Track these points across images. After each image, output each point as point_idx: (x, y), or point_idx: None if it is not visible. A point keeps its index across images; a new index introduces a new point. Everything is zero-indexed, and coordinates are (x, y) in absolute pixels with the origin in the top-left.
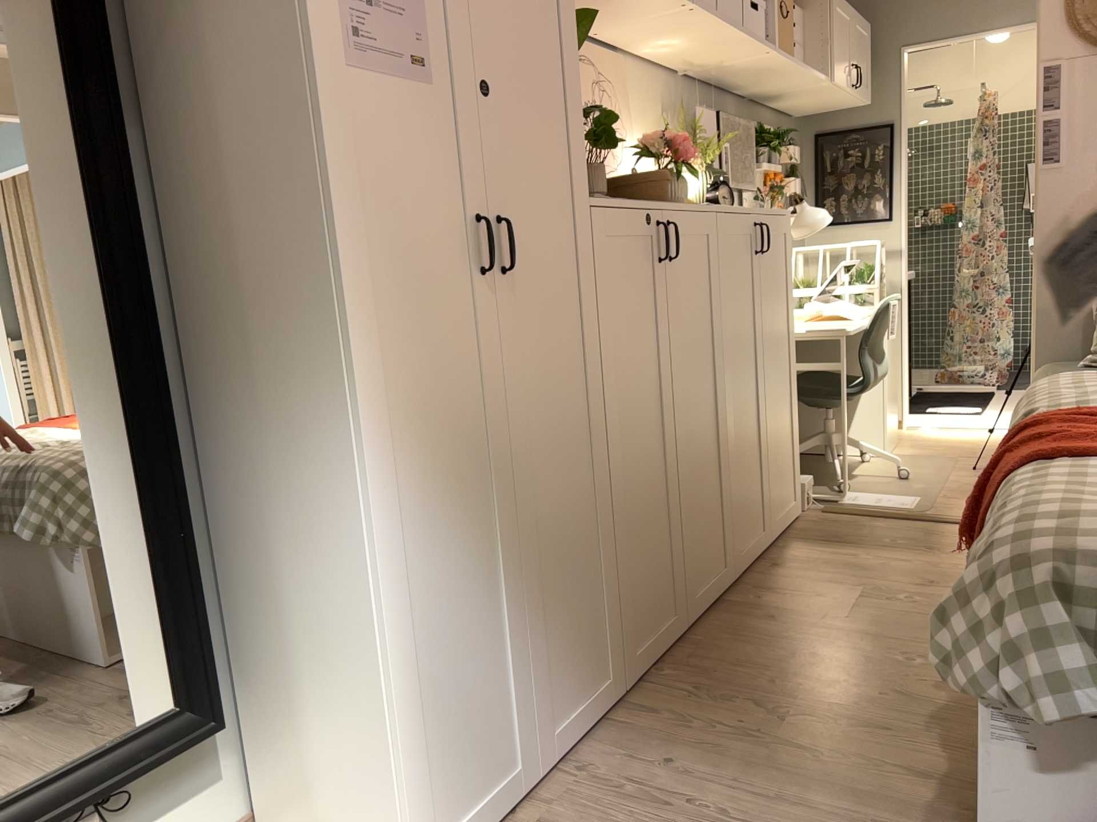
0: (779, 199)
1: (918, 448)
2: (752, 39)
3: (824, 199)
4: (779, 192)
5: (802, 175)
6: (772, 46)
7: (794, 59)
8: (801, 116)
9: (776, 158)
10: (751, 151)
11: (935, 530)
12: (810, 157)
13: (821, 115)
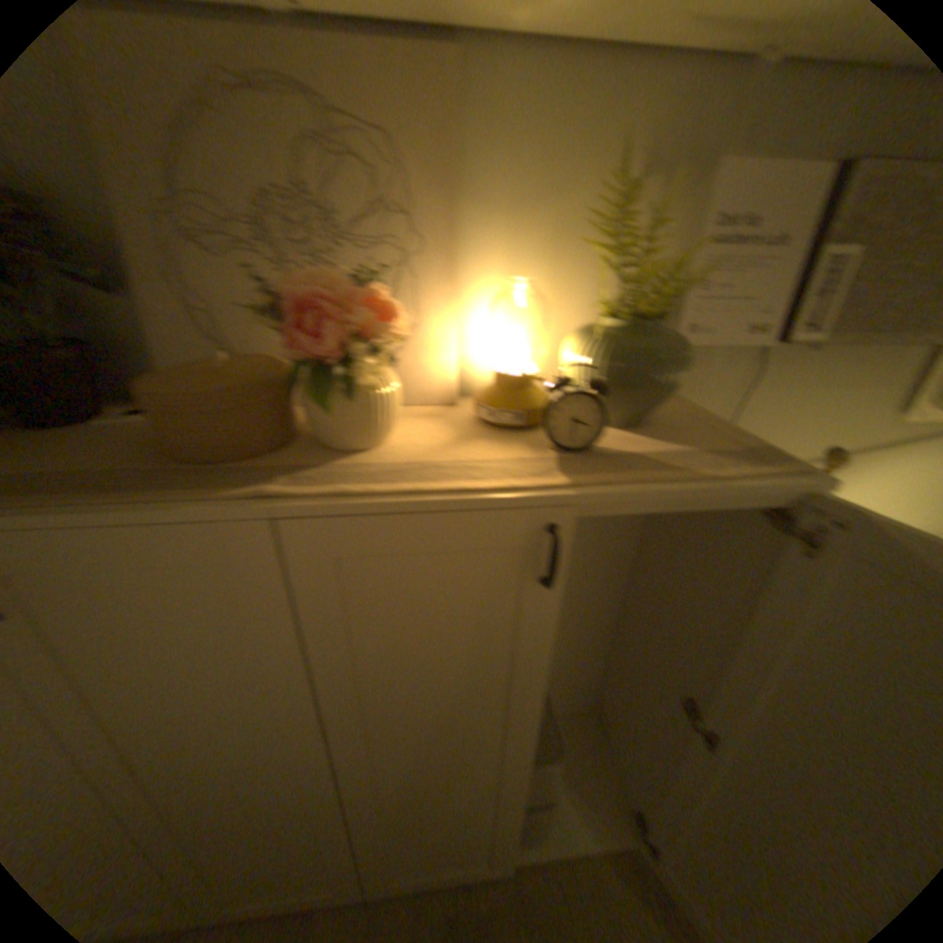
0: None
1: None
2: None
3: None
4: None
5: None
6: None
7: None
8: None
9: None
10: None
11: None
12: None
13: None
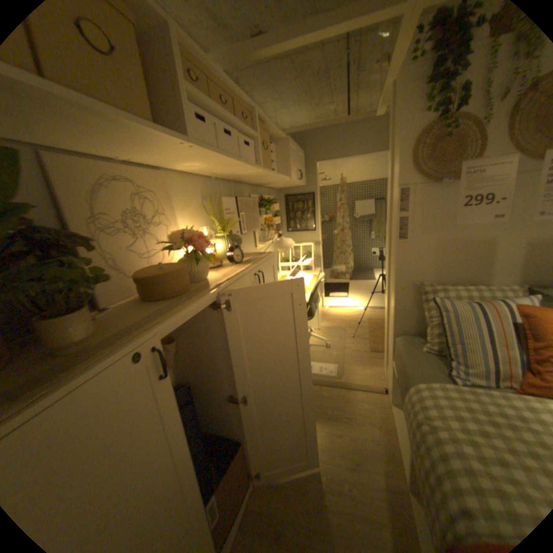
0: (271, 225)
1: (330, 322)
2: (246, 162)
3: (290, 220)
4: (271, 222)
5: (281, 211)
6: (260, 165)
7: (272, 170)
8: (279, 187)
9: (269, 208)
10: (257, 209)
11: (347, 397)
12: (284, 203)
13: (287, 186)
